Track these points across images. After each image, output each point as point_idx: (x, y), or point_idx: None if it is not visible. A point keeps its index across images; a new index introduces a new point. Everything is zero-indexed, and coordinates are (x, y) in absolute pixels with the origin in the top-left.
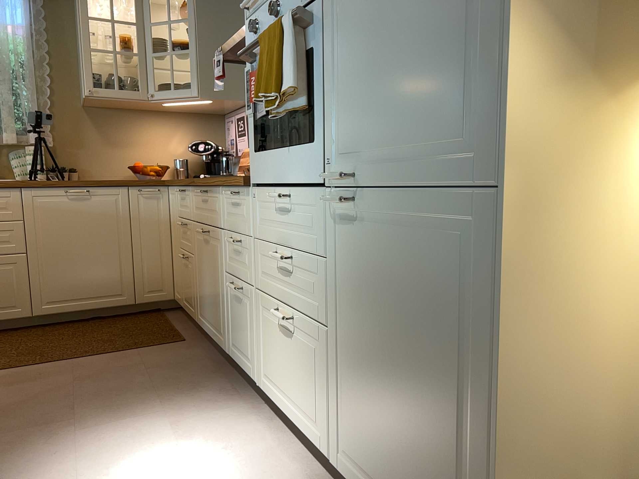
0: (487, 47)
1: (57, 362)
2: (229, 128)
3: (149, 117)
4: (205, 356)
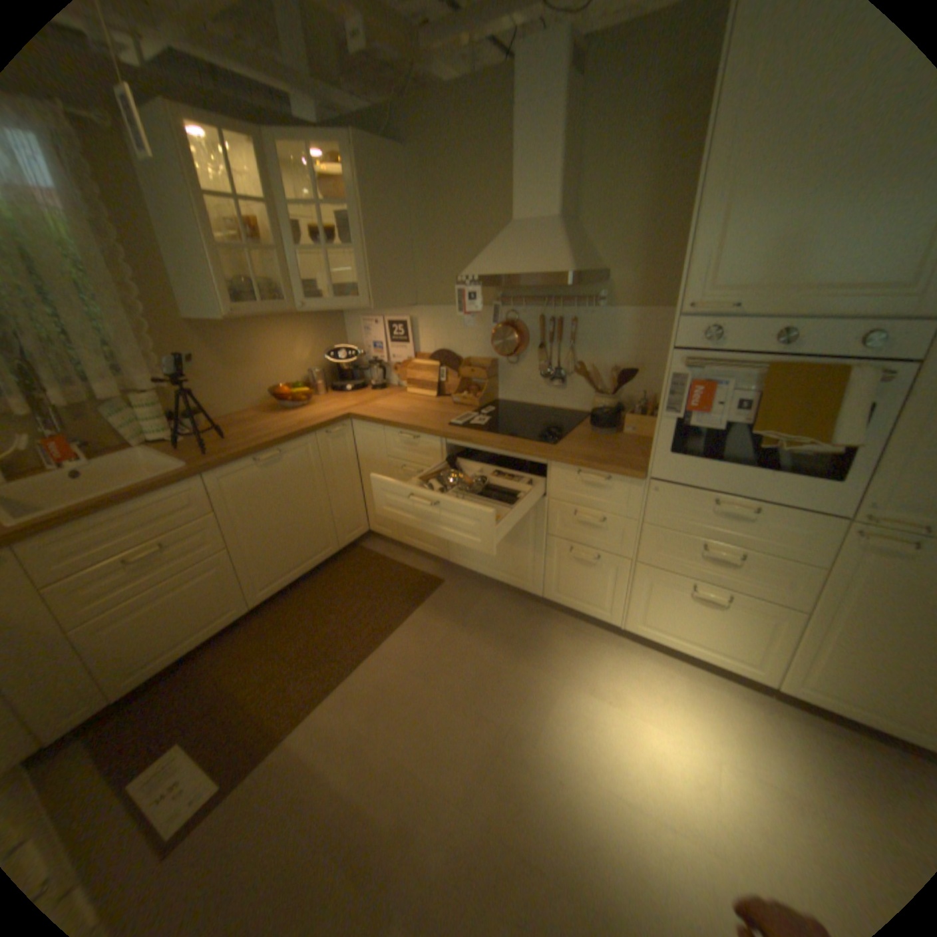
0: None
1: (362, 661)
2: (369, 330)
3: (266, 322)
4: (489, 596)
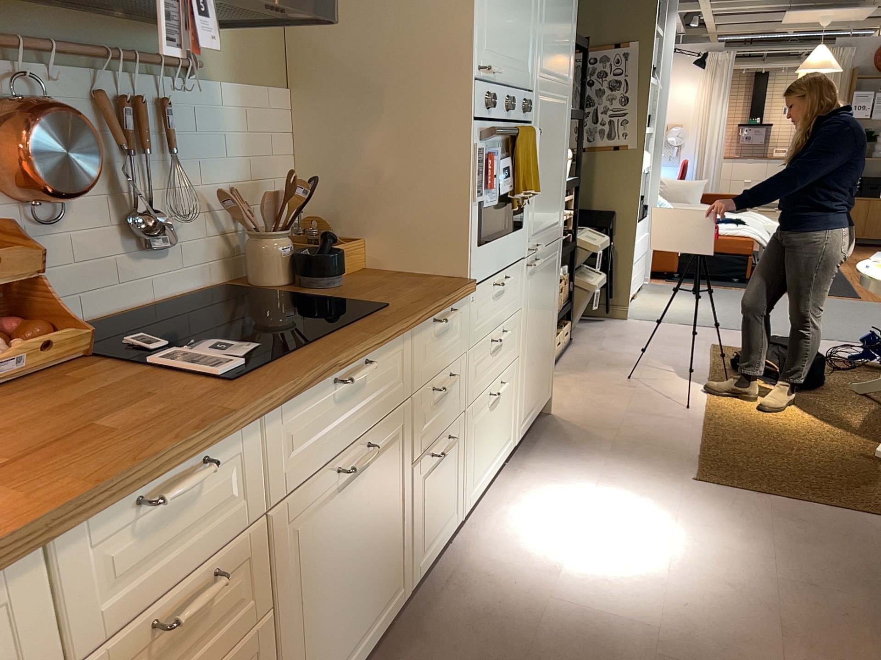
0: (562, 187)
1: None
2: None
3: None
4: None
